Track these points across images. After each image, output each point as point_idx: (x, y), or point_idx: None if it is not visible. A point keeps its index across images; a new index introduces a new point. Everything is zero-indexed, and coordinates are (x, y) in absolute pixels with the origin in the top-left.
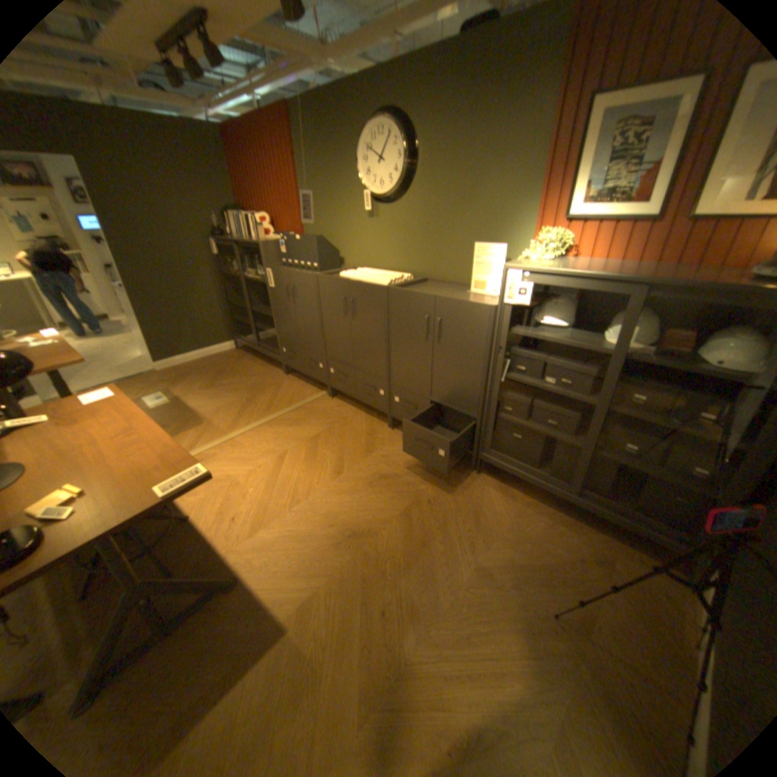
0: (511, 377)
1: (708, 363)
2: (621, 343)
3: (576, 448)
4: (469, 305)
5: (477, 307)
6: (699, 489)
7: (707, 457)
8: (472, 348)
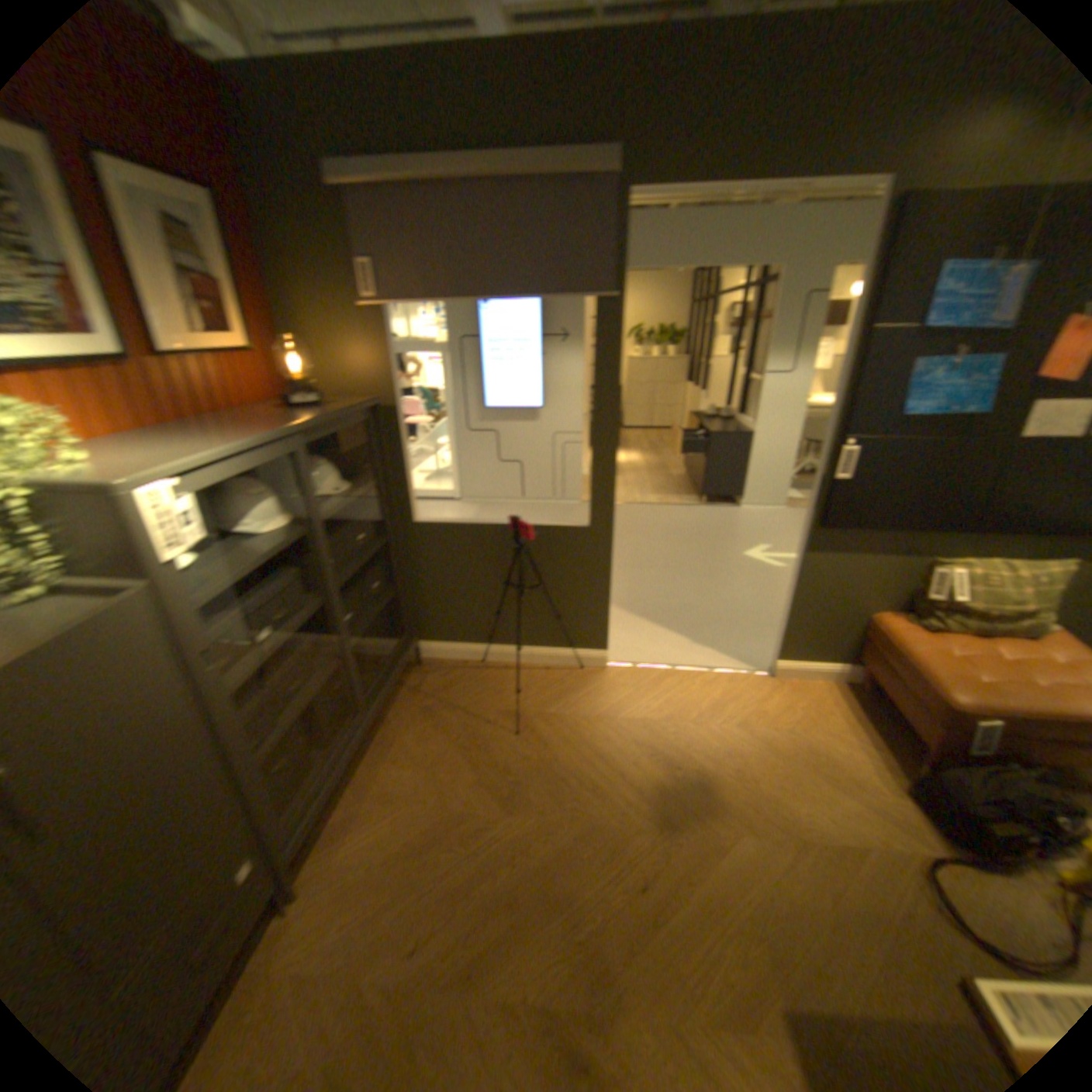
0: (236, 688)
1: (334, 497)
2: (319, 512)
3: (330, 677)
4: (88, 634)
5: (115, 619)
6: (389, 598)
7: (374, 572)
8: (160, 716)
